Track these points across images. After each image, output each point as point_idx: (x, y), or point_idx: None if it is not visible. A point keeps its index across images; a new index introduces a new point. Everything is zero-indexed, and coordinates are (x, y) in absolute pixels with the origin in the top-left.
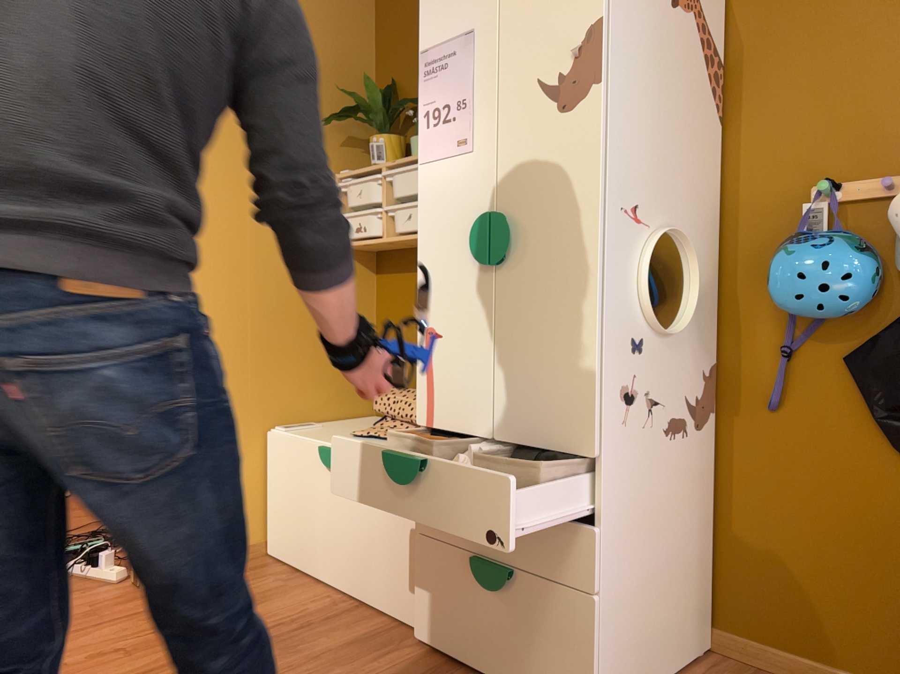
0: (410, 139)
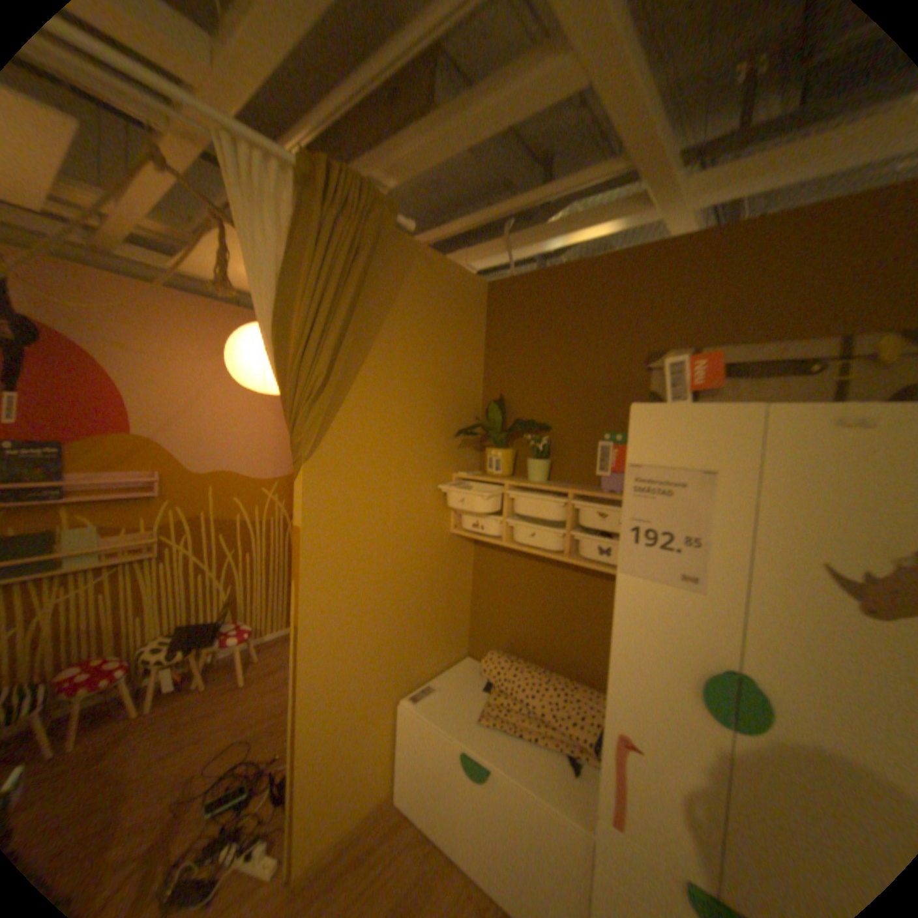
0: (527, 459)
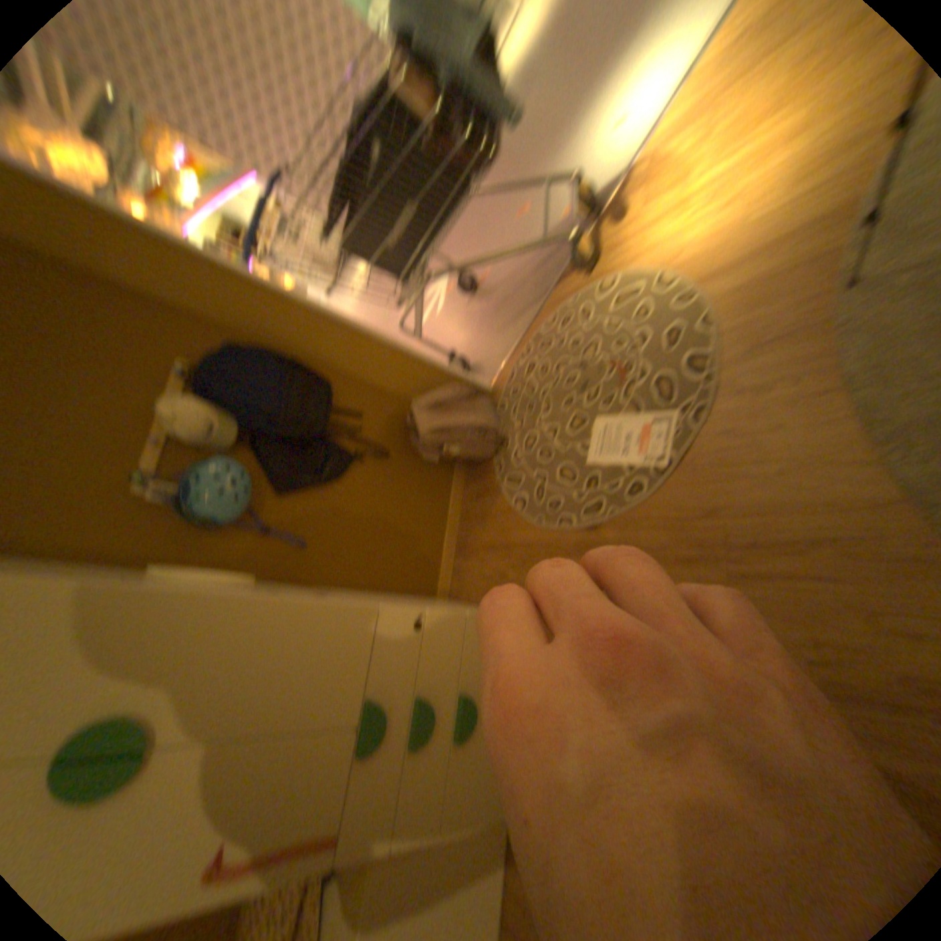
0: None
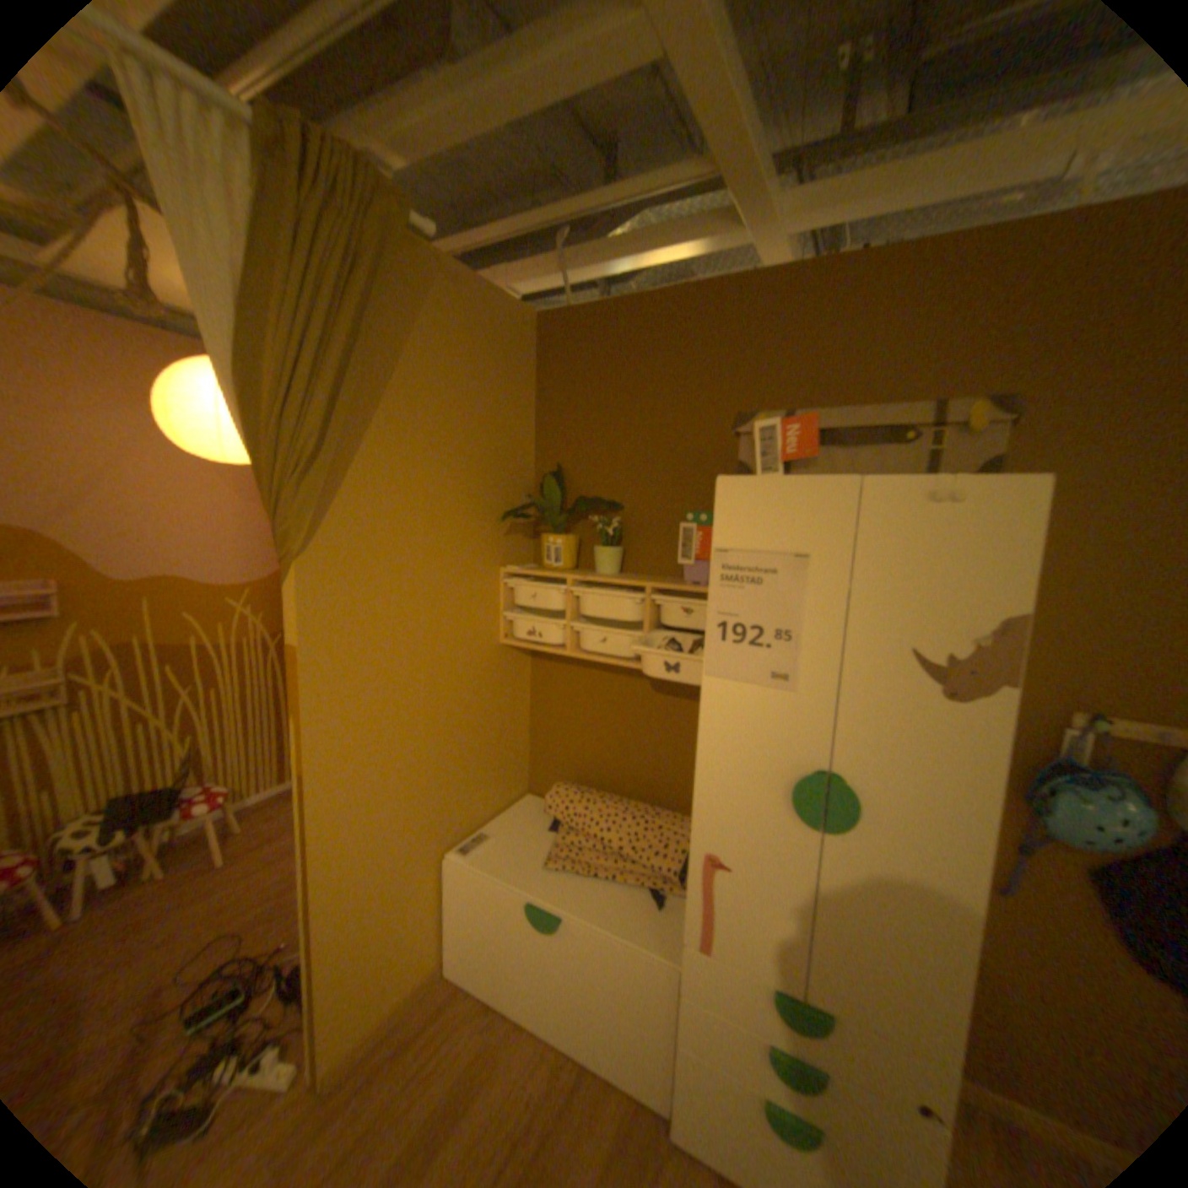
0: (594, 547)
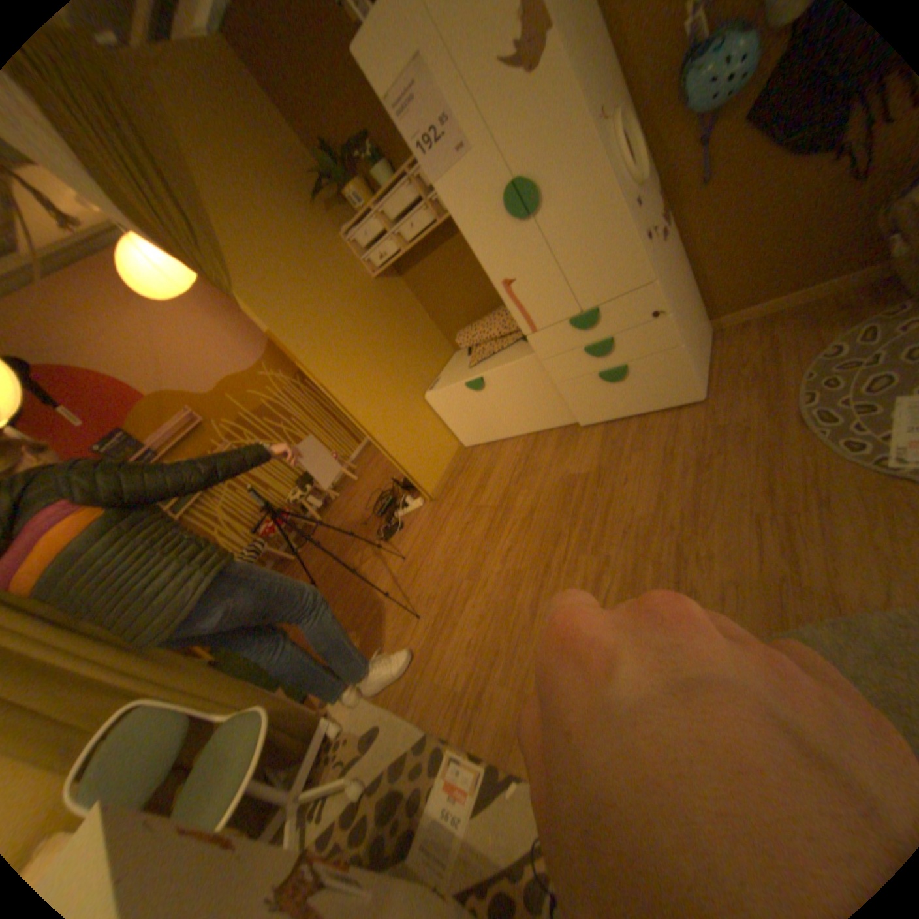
0: (370, 170)
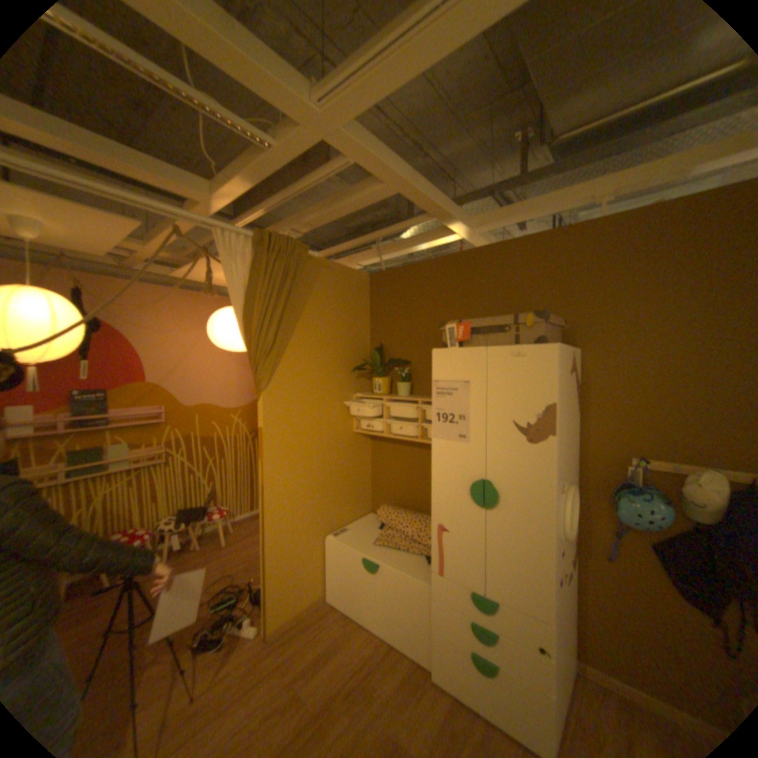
0: (396, 383)
